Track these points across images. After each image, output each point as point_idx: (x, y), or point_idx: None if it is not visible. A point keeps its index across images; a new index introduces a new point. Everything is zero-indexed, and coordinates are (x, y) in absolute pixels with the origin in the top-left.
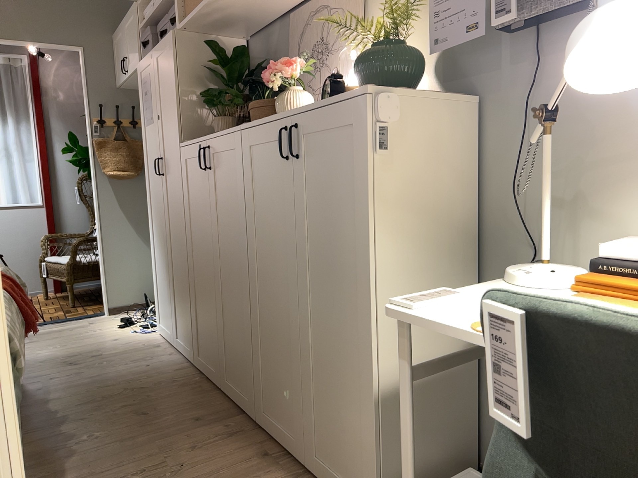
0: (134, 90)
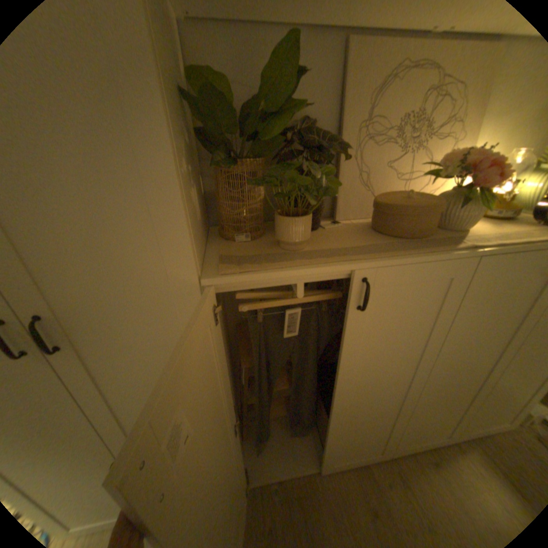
0: None
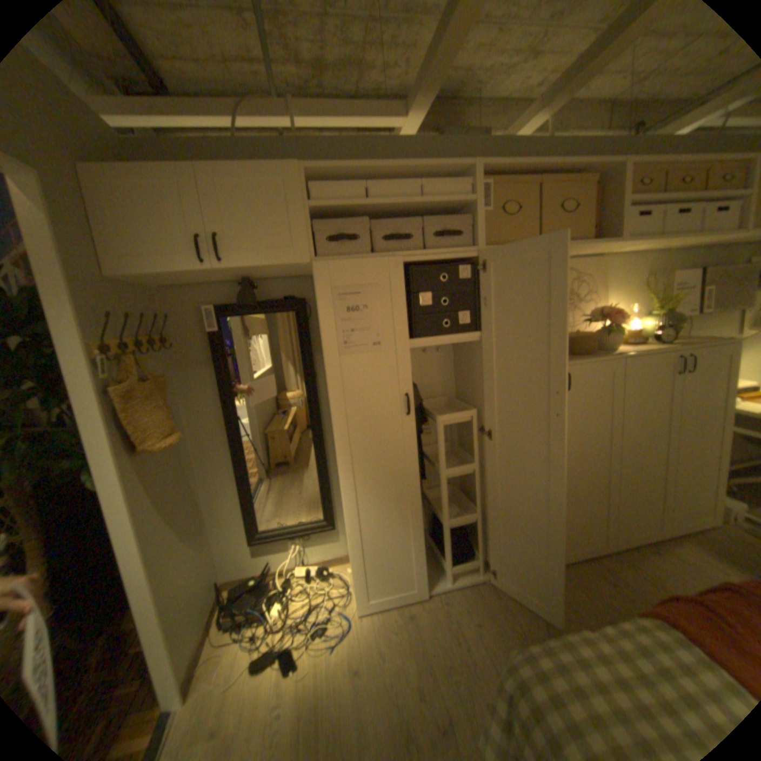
0: (125, 283)
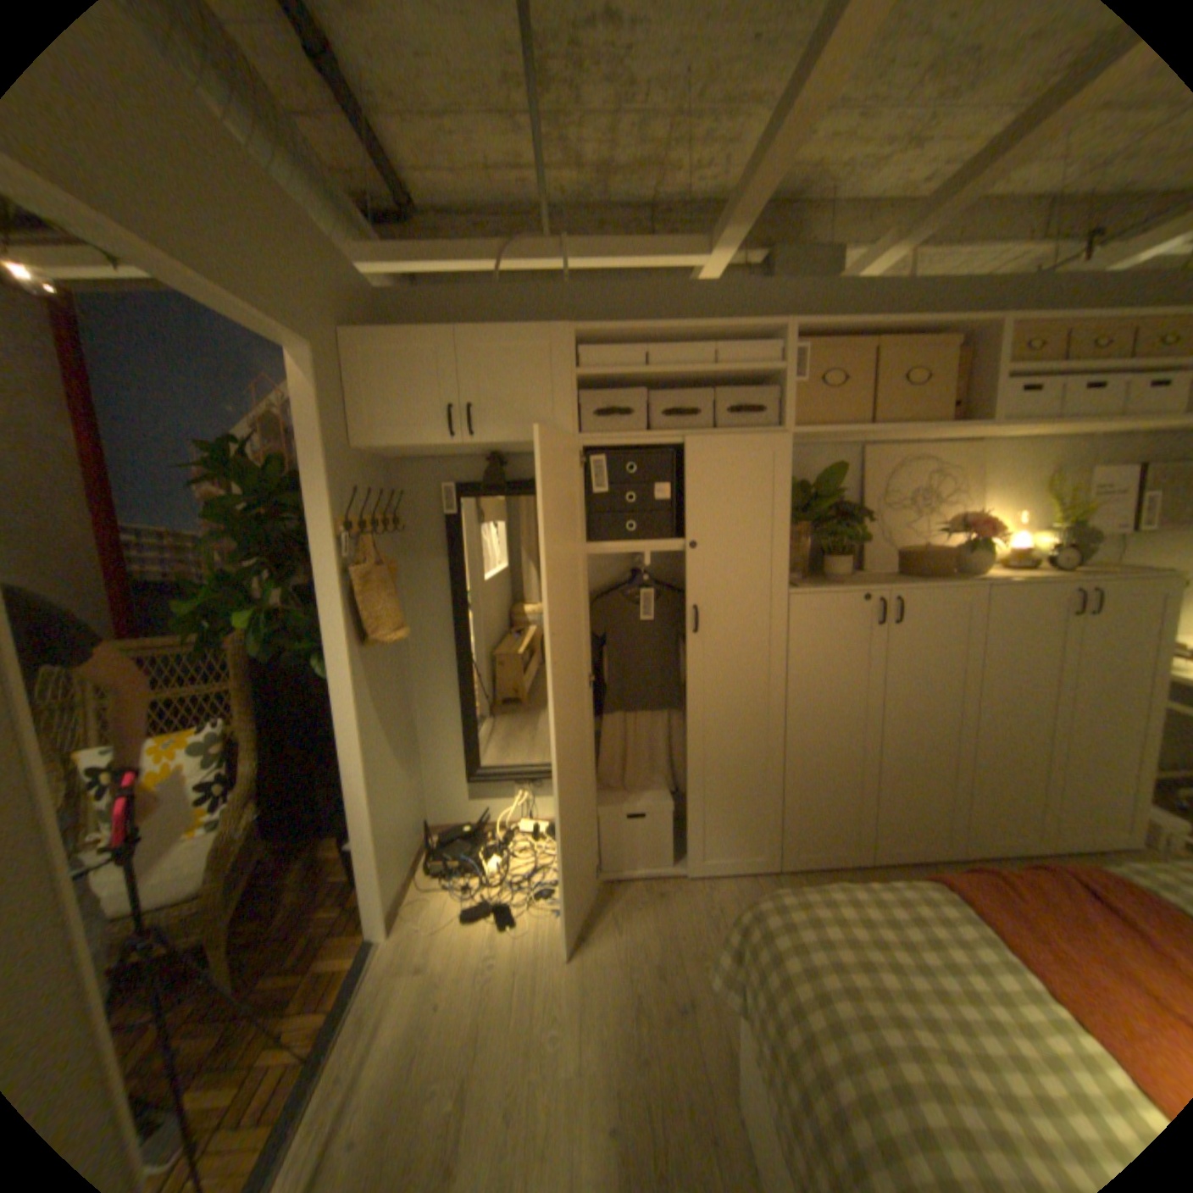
0: (368, 455)
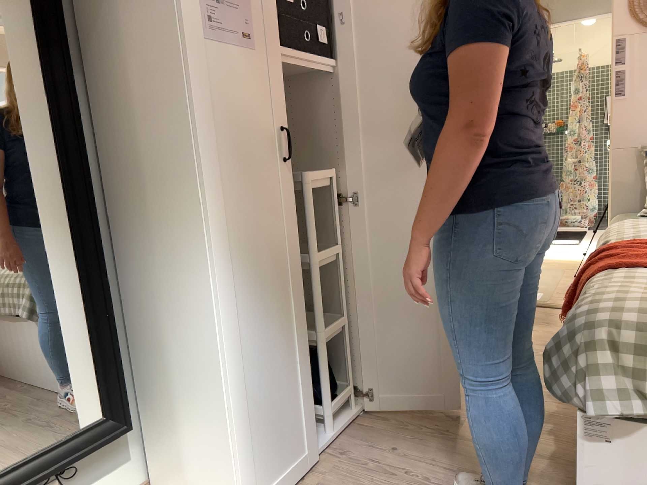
0: None
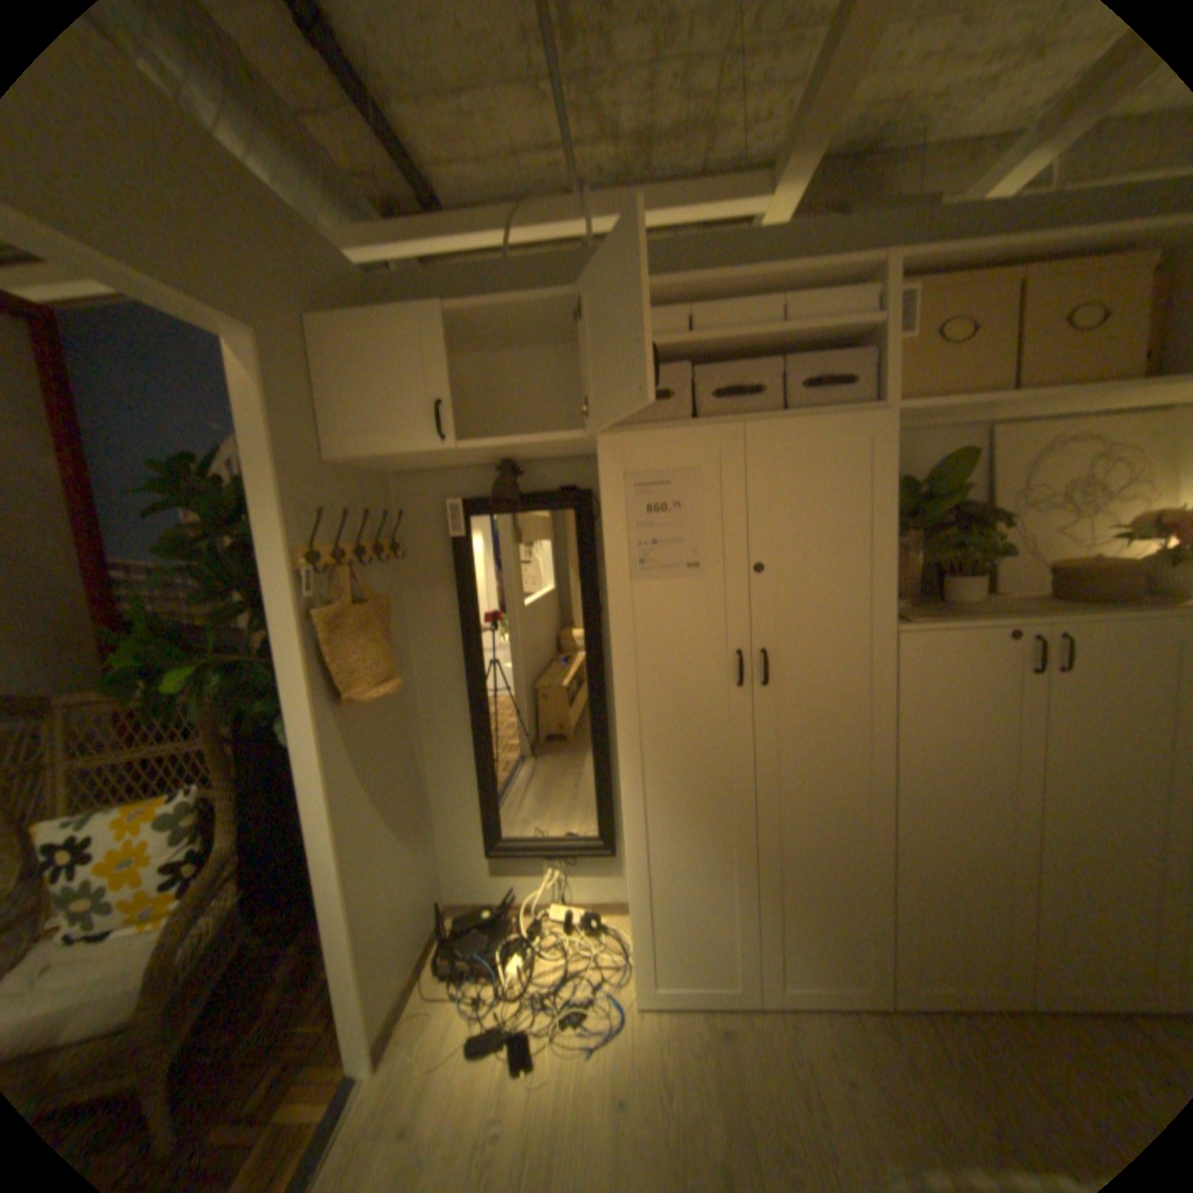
0: (351, 469)
